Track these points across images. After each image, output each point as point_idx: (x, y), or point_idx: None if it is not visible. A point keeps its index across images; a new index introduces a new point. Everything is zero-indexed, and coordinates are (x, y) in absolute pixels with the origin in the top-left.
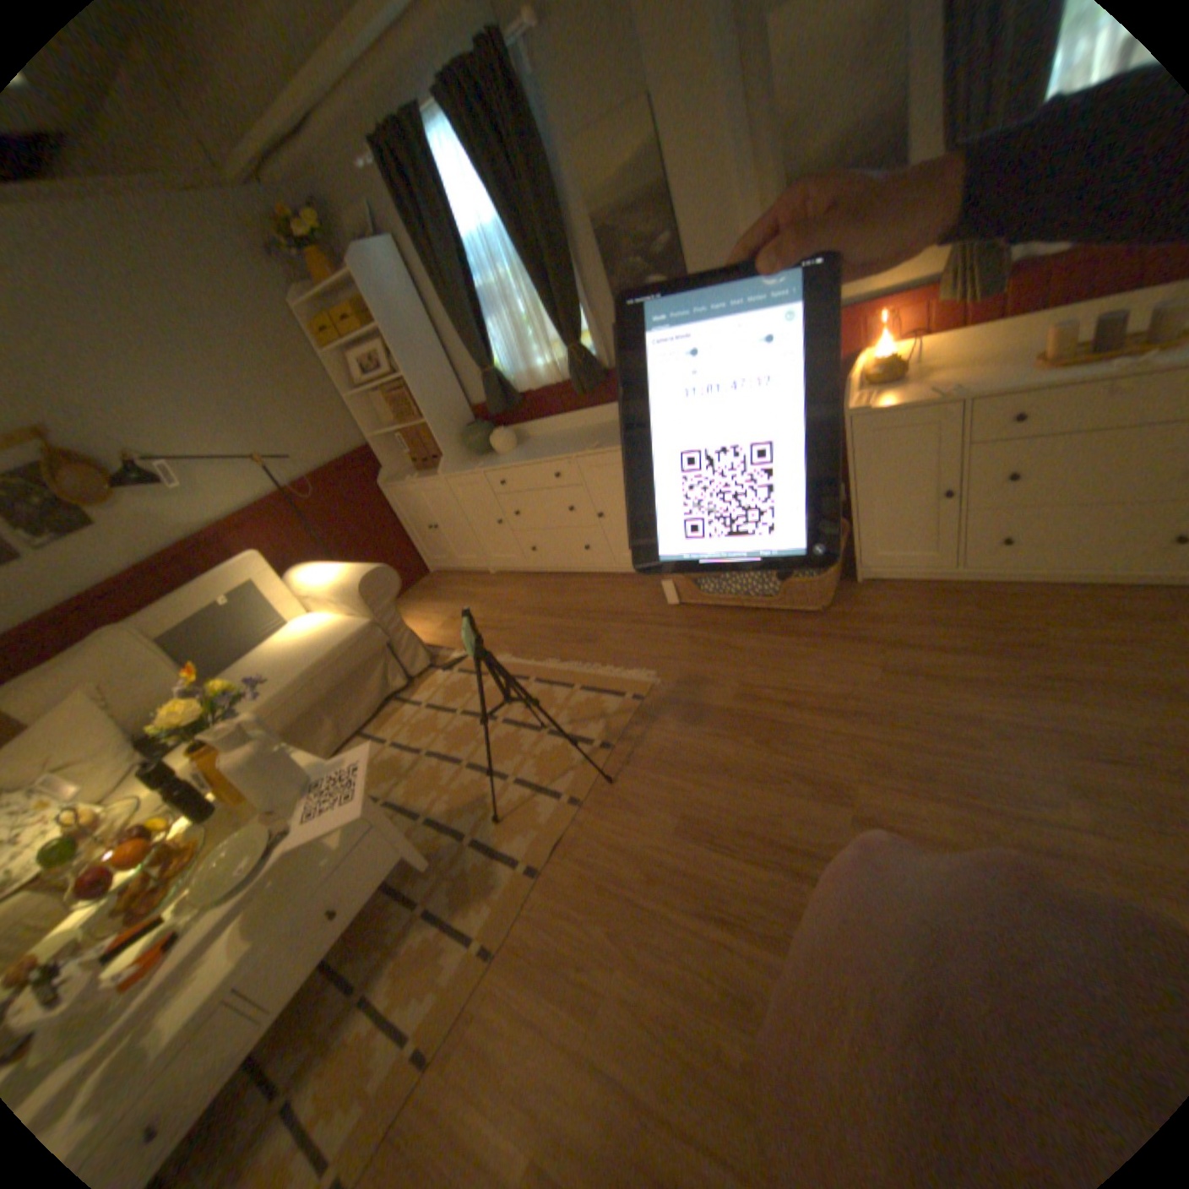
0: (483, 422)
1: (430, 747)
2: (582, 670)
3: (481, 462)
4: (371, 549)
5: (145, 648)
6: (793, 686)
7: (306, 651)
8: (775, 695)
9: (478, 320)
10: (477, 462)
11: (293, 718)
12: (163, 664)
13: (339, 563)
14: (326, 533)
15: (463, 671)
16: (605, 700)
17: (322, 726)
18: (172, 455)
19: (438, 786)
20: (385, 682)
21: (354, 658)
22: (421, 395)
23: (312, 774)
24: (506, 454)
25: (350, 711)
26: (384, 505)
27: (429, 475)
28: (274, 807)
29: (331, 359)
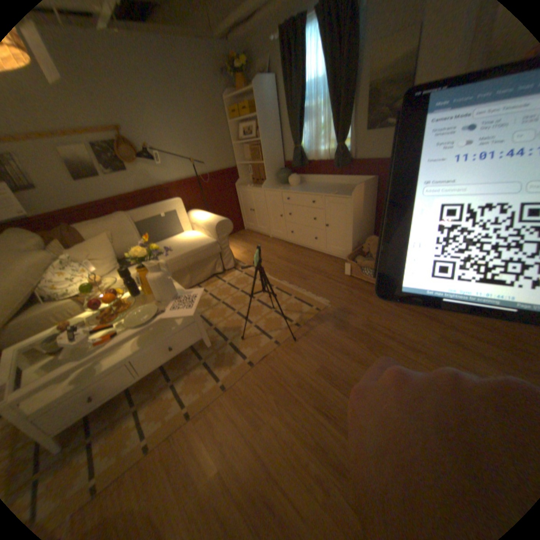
0: (288, 170)
1: (224, 300)
2: (297, 290)
3: (282, 187)
4: (224, 212)
5: (131, 224)
6: (393, 329)
7: (188, 245)
8: (383, 330)
9: (301, 122)
10: (279, 186)
11: (176, 270)
12: (135, 233)
13: (210, 214)
14: (209, 200)
15: (246, 274)
16: (303, 306)
17: (186, 277)
18: (160, 150)
19: (223, 317)
20: (214, 268)
21: (205, 254)
22: (265, 150)
23: (179, 293)
24: (293, 186)
25: (197, 275)
26: (235, 195)
27: (257, 187)
28: (162, 300)
29: (232, 126)
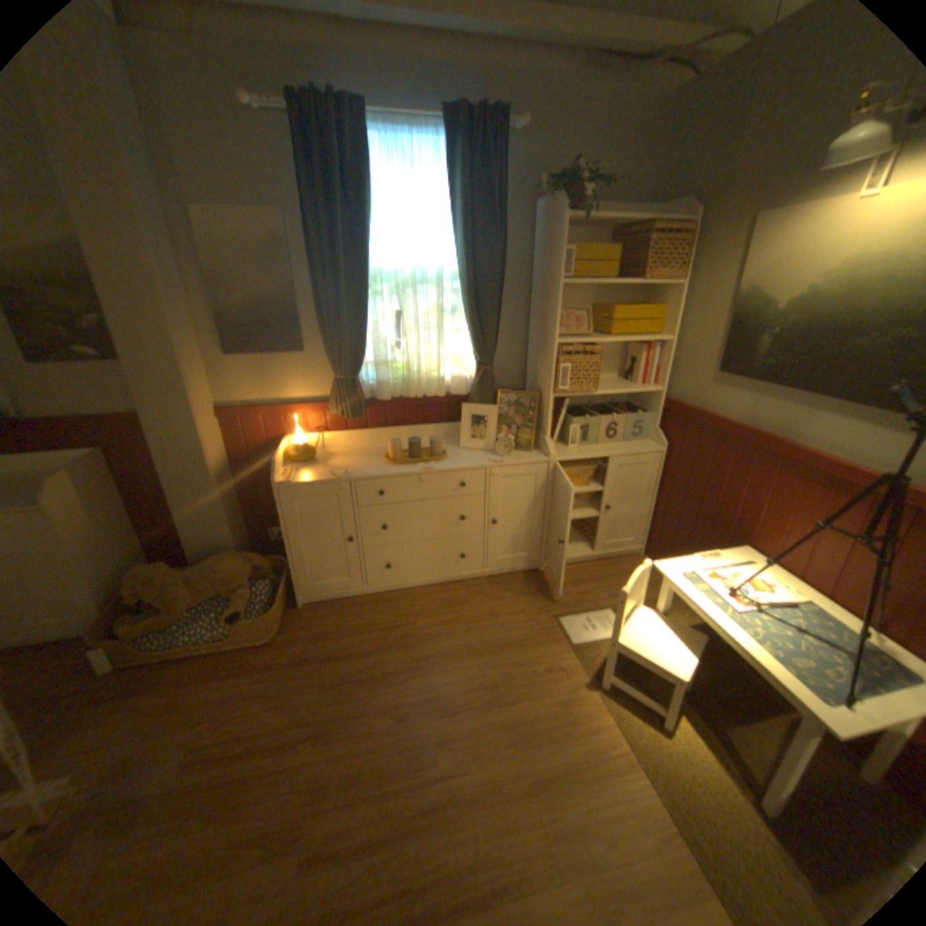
0: None
1: None
2: None
3: None
4: None
5: None
6: (244, 736)
7: None
8: (226, 753)
9: None
10: None
11: None
12: None
13: None
14: None
15: None
16: None
17: None
18: None
19: None
20: None
21: None
22: None
23: None
24: None
25: None
26: None
27: None
28: None
29: None
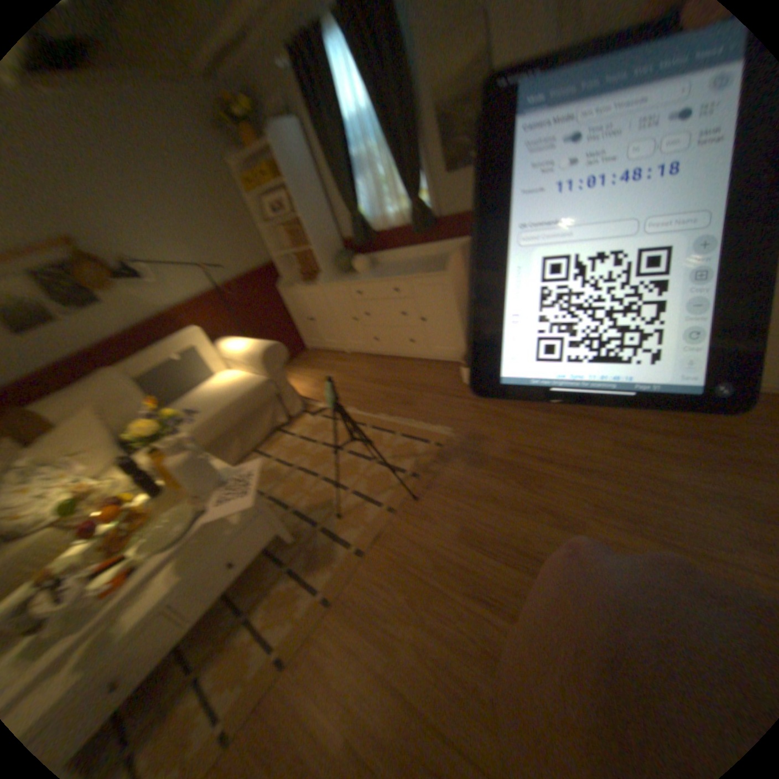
0: (348, 250)
1: (298, 463)
2: (401, 423)
3: (345, 277)
4: (269, 330)
5: (124, 383)
6: (546, 447)
7: (223, 394)
8: (534, 452)
9: (349, 178)
10: (341, 277)
11: (213, 436)
12: (134, 395)
13: (247, 338)
14: (241, 318)
15: (323, 416)
16: (415, 444)
17: (231, 443)
18: (145, 259)
19: (301, 489)
20: (272, 418)
21: (253, 401)
22: (307, 228)
23: (222, 475)
24: (361, 272)
25: (249, 435)
26: (279, 302)
27: (309, 283)
28: (196, 494)
29: (250, 201)
